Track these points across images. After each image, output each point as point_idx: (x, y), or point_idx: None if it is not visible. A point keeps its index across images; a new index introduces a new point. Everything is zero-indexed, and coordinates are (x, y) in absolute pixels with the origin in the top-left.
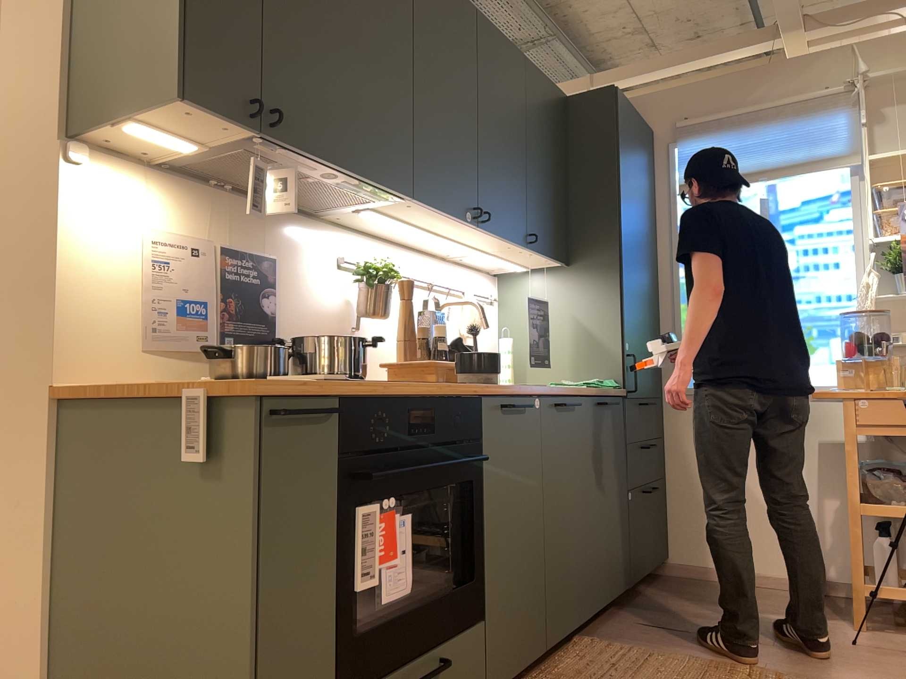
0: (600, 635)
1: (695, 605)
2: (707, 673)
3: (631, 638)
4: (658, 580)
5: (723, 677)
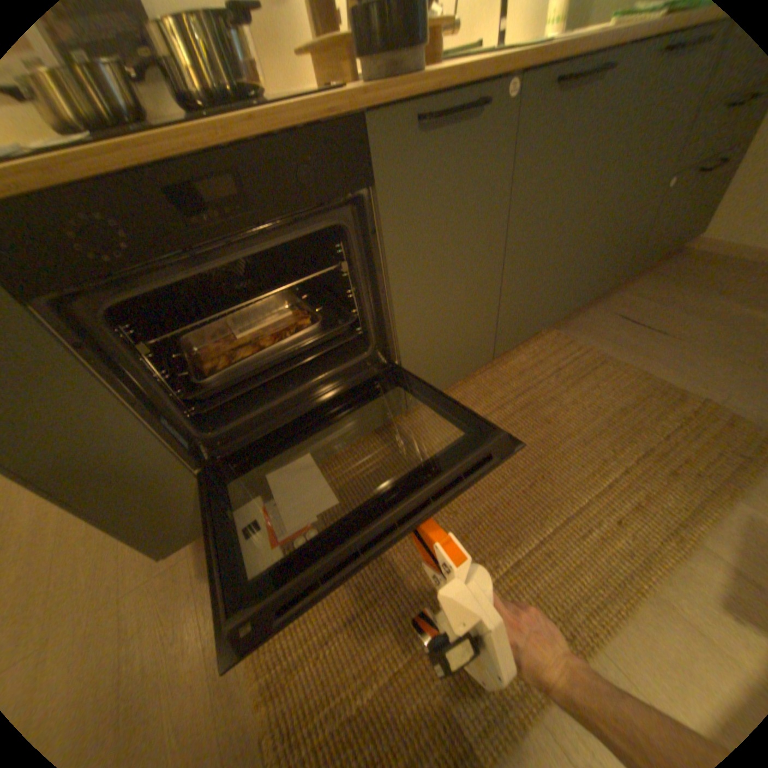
0: (570, 327)
1: (697, 295)
2: (646, 398)
3: (598, 334)
4: (675, 257)
5: (660, 408)
